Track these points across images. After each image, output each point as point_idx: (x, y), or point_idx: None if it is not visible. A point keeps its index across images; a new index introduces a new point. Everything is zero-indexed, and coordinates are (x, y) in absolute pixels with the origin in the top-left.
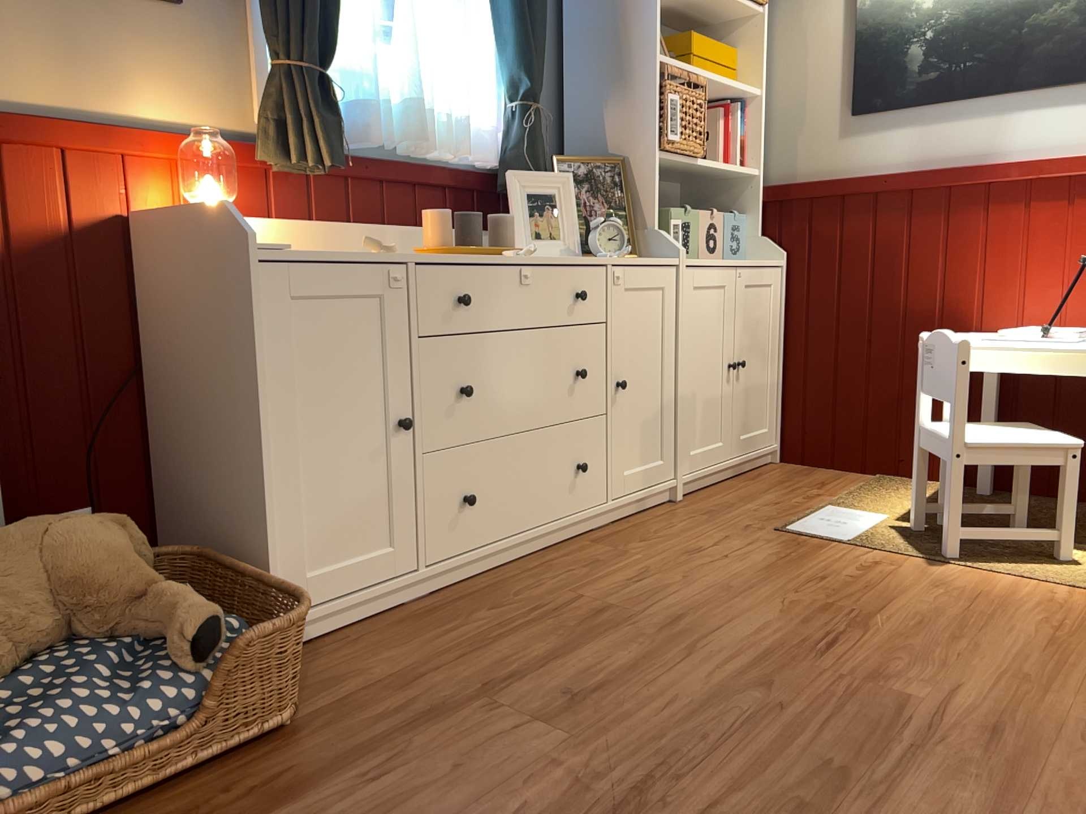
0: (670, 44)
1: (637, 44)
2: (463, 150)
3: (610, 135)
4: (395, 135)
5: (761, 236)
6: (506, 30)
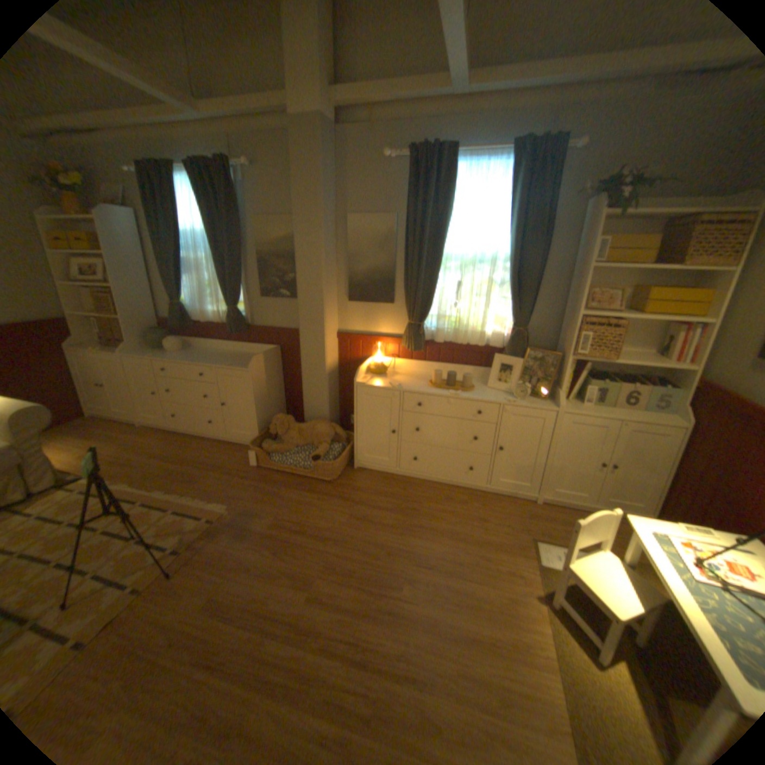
0: (643, 290)
1: (578, 305)
2: (478, 344)
3: (565, 341)
4: (453, 338)
5: (688, 406)
6: (510, 299)
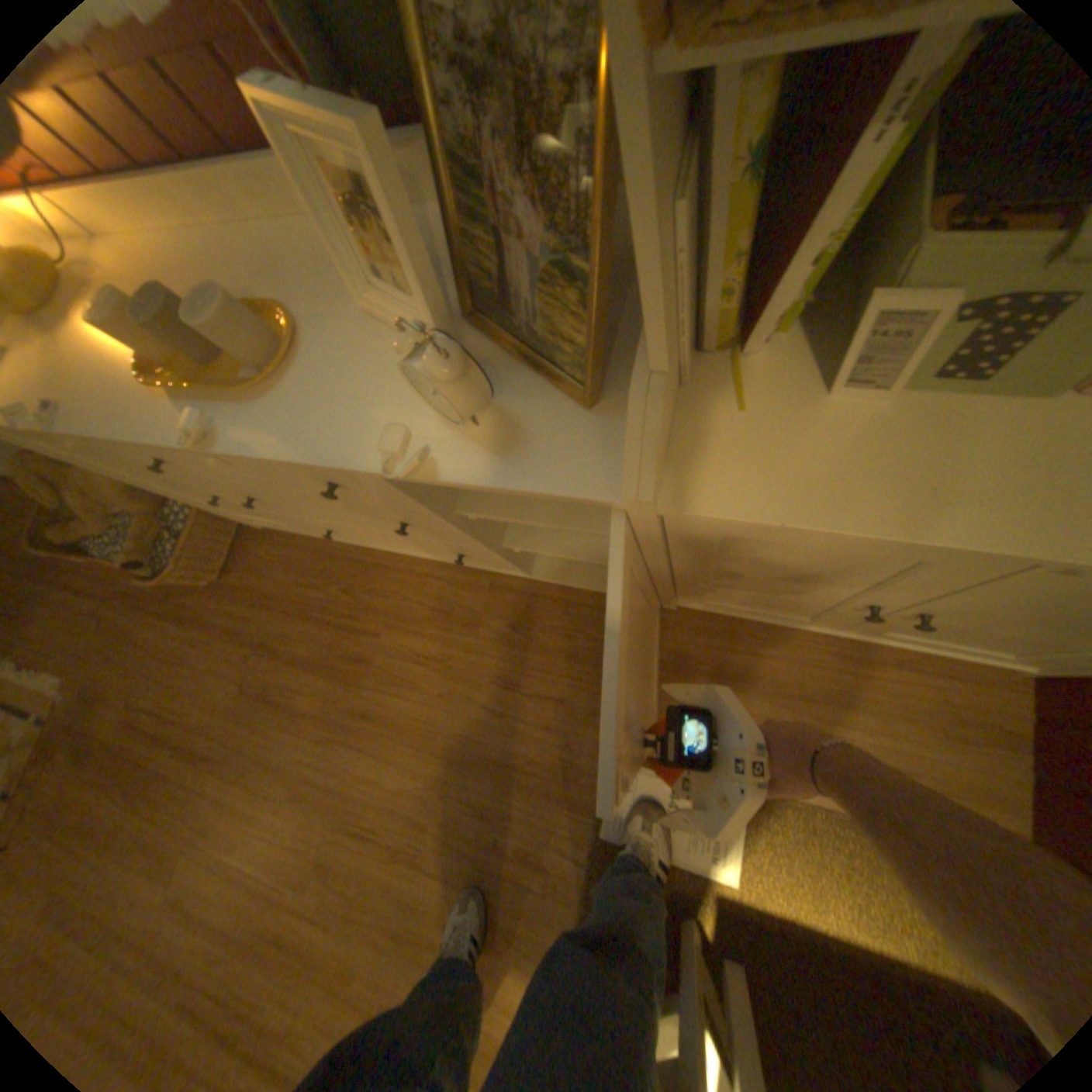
0: None
1: None
2: None
3: None
4: None
5: None
6: None
